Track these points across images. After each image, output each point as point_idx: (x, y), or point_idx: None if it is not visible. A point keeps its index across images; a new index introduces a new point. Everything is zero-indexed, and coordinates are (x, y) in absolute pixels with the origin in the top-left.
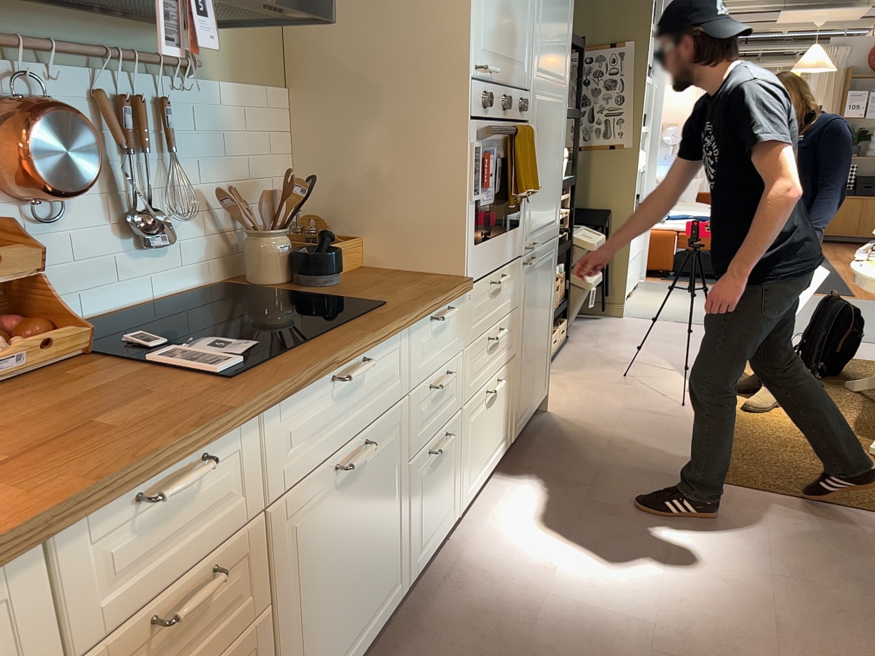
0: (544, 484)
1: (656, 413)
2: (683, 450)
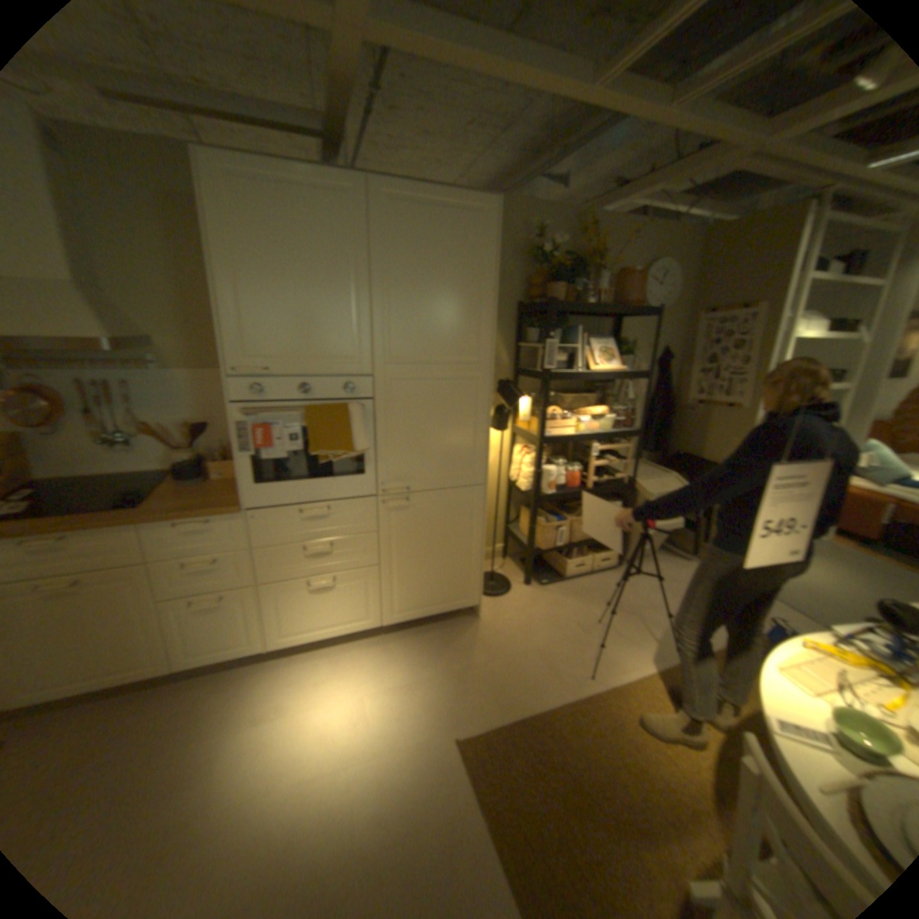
0: (366, 668)
1: (550, 672)
2: (501, 717)
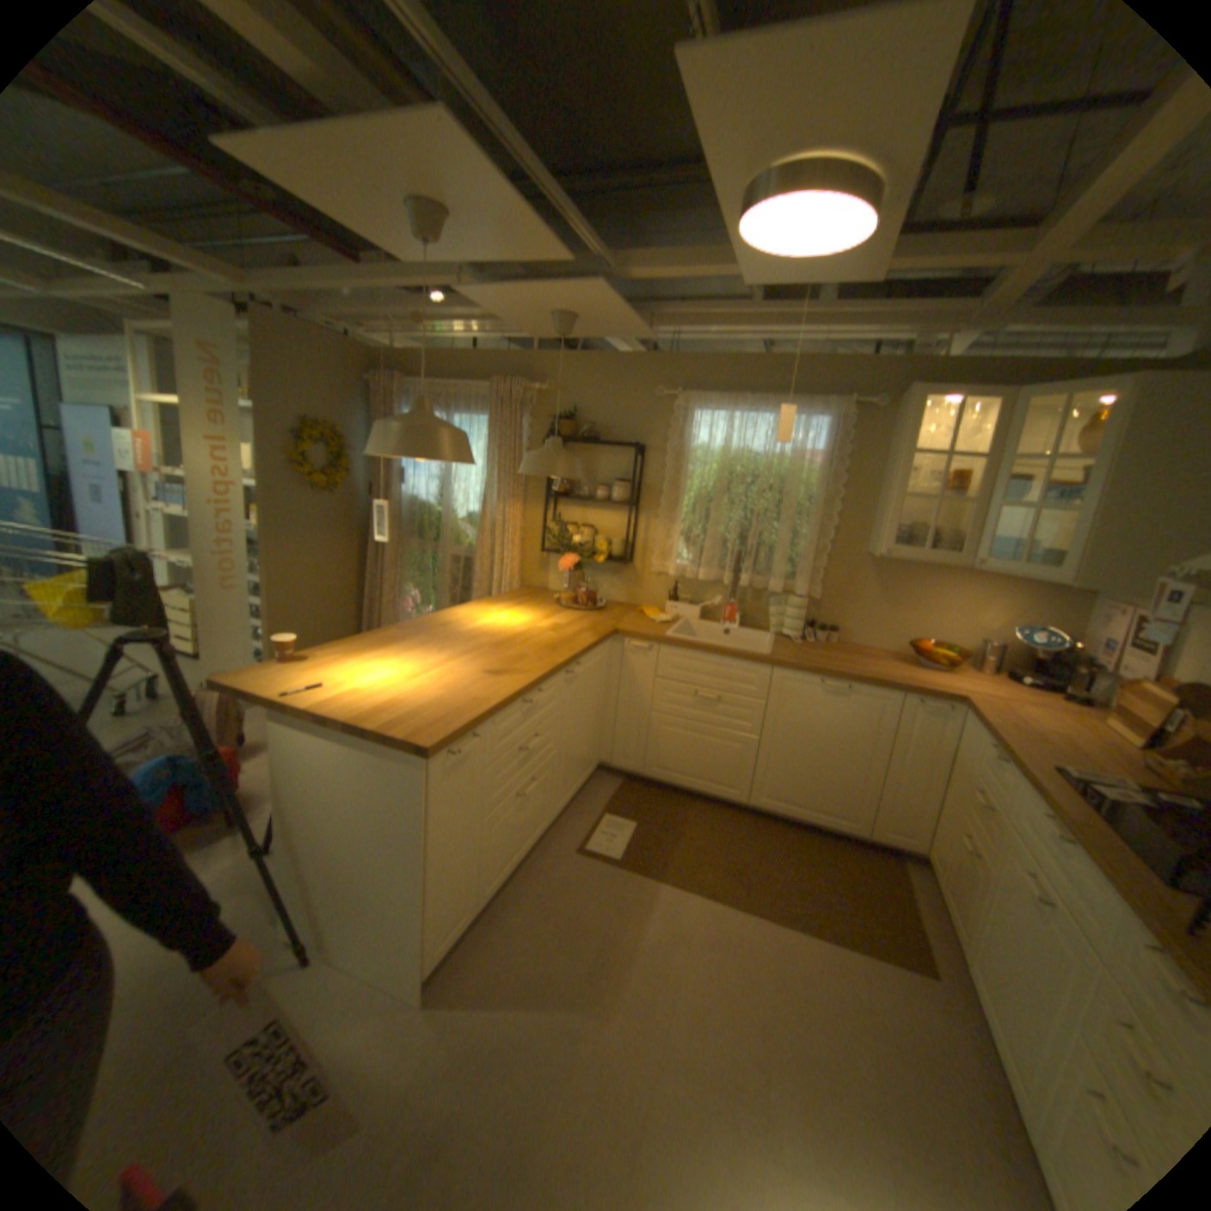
0: None
1: None
2: None
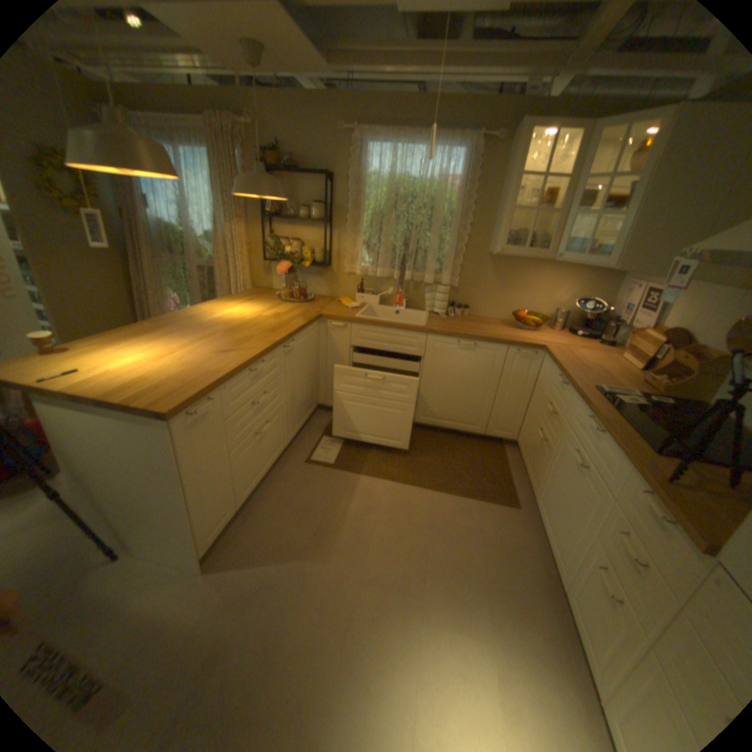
0: None
1: None
2: None
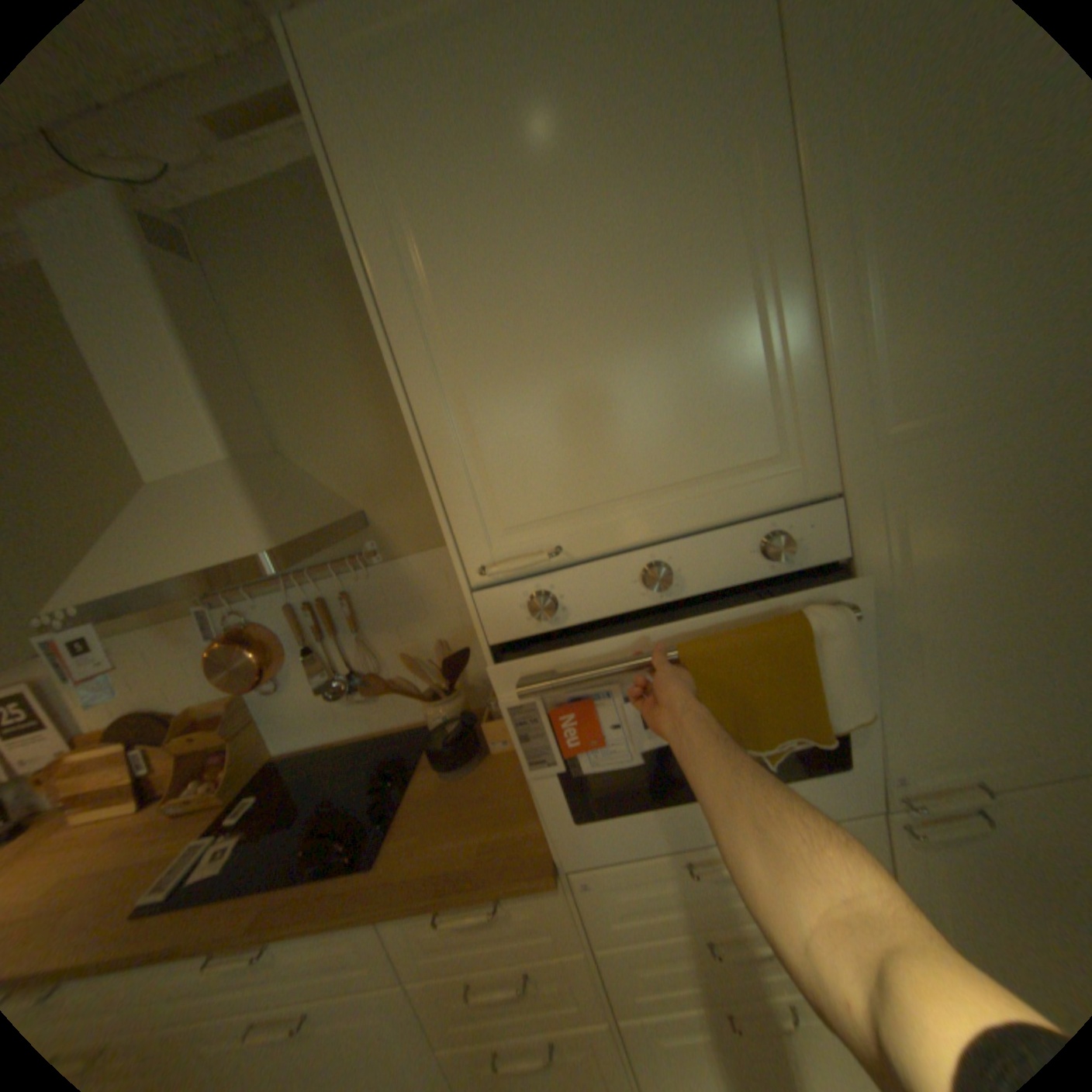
0: None
1: None
2: None
